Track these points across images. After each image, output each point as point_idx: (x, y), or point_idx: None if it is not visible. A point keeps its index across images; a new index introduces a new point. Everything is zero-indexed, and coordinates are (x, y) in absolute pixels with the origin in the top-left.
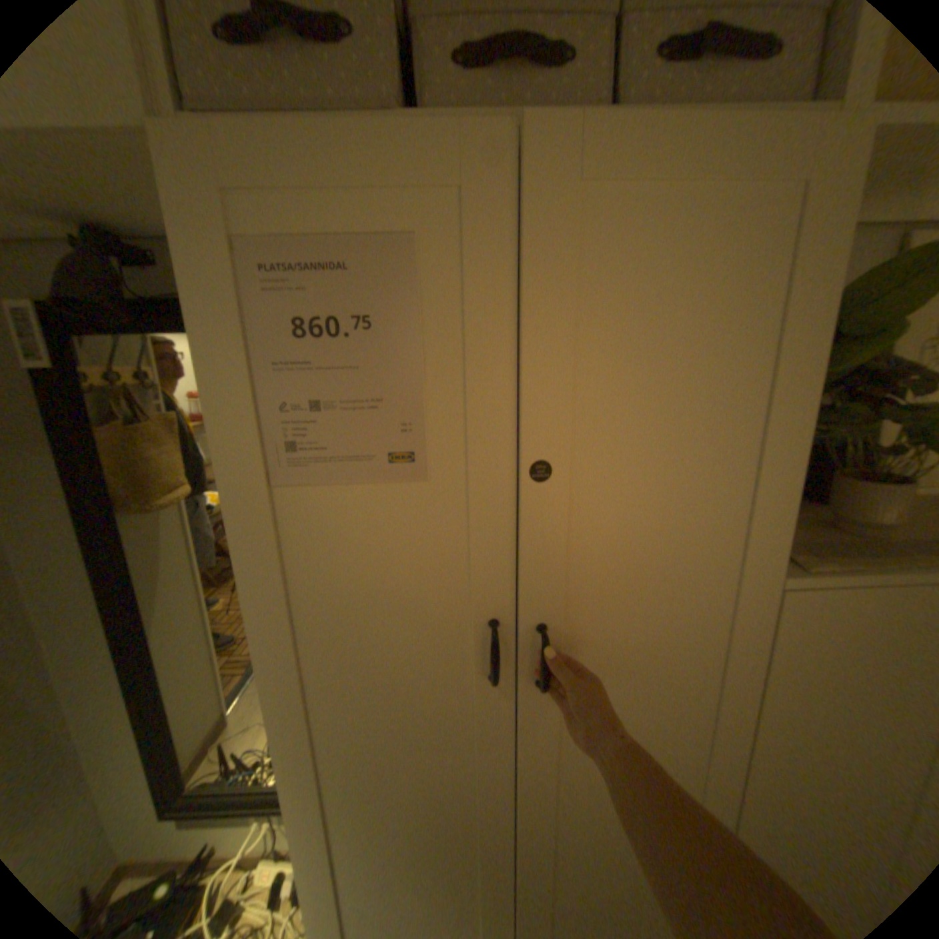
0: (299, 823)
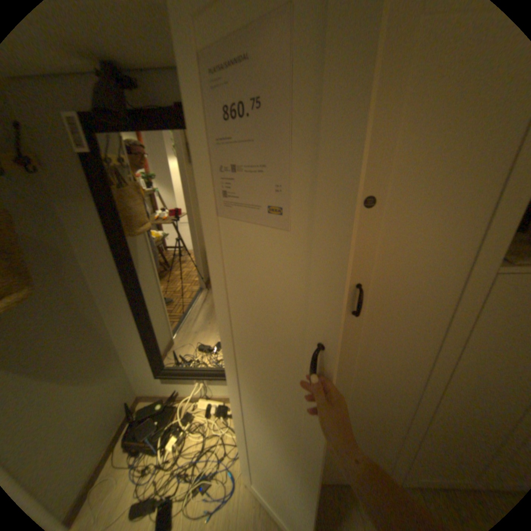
0: (232, 376)
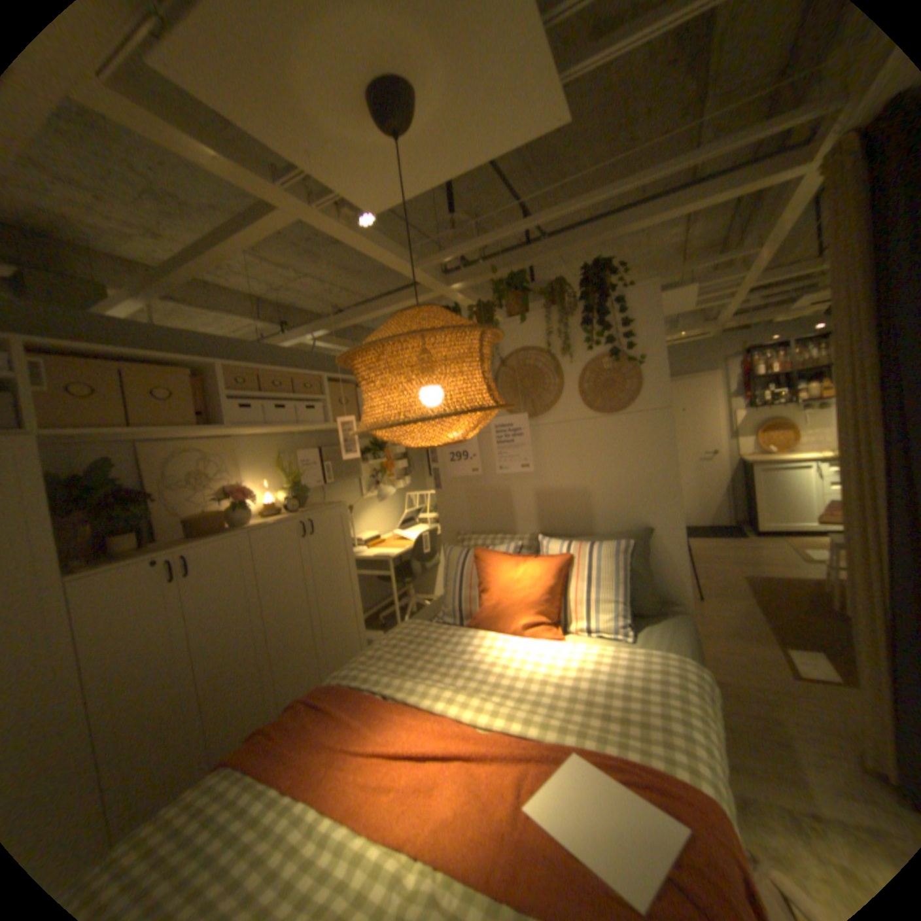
0: None
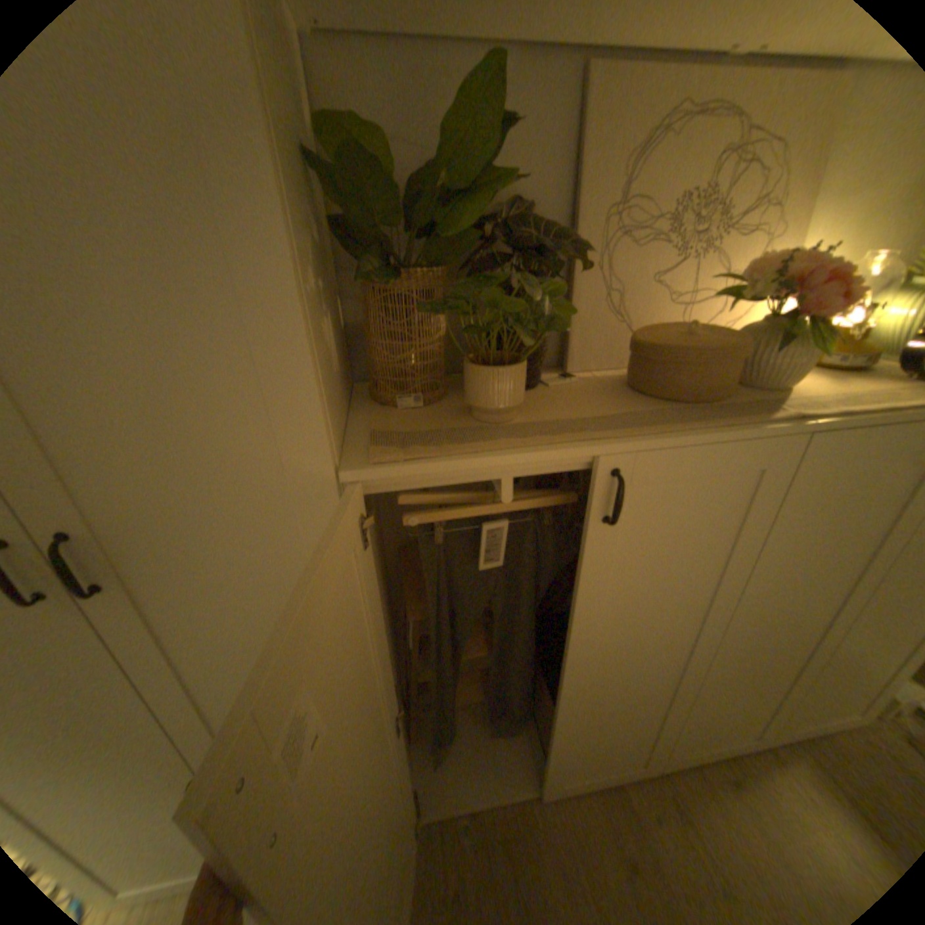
0: None
